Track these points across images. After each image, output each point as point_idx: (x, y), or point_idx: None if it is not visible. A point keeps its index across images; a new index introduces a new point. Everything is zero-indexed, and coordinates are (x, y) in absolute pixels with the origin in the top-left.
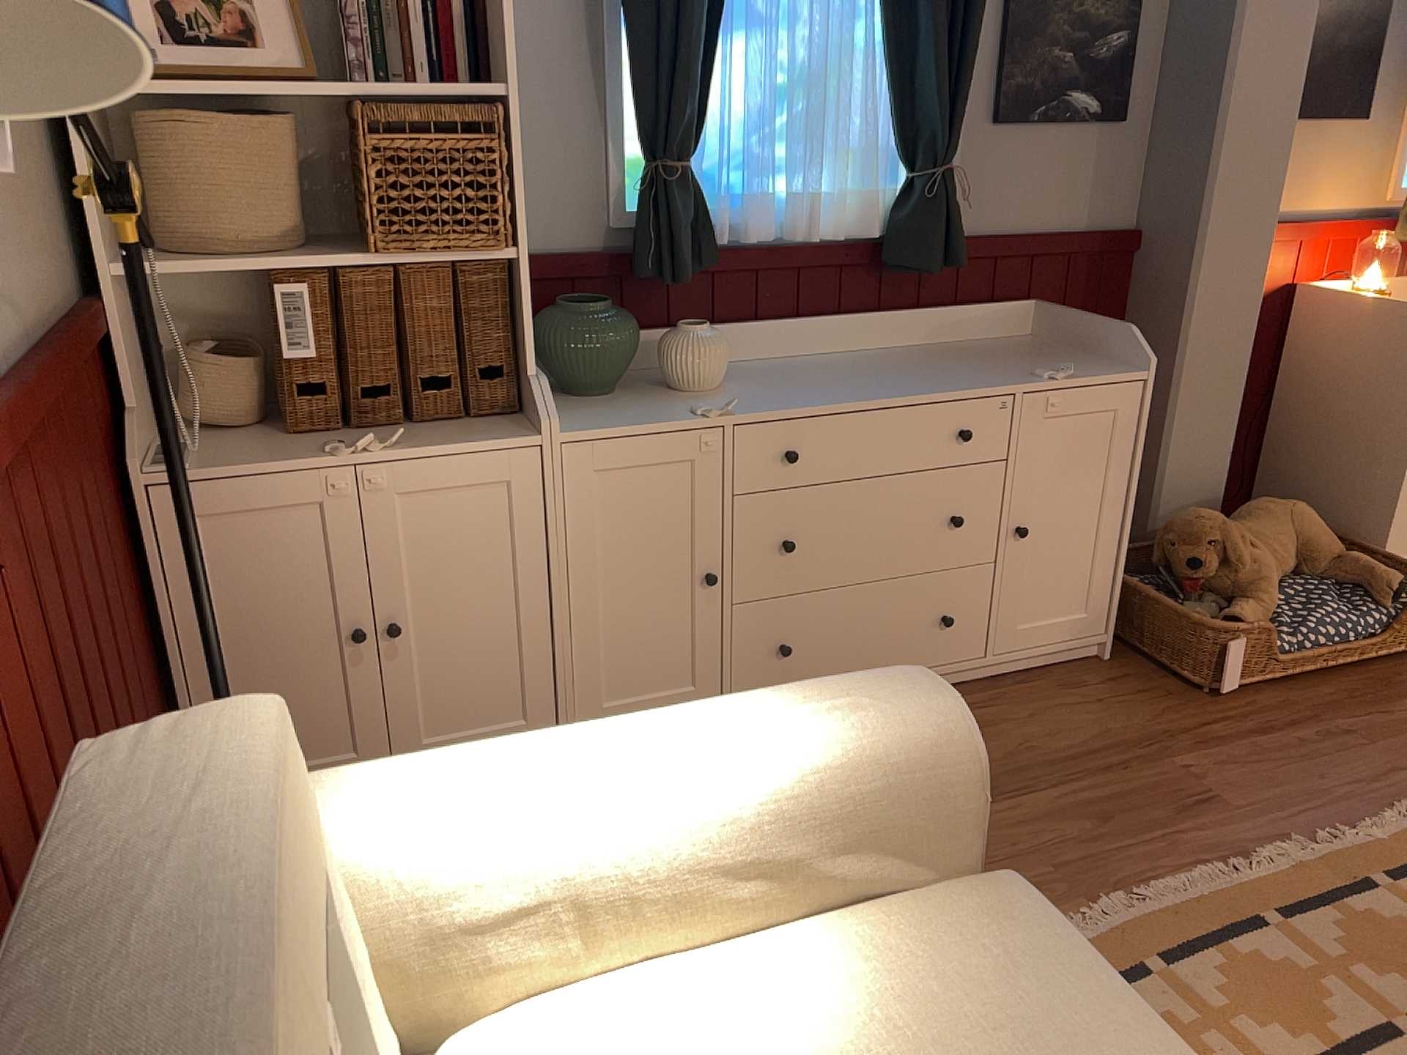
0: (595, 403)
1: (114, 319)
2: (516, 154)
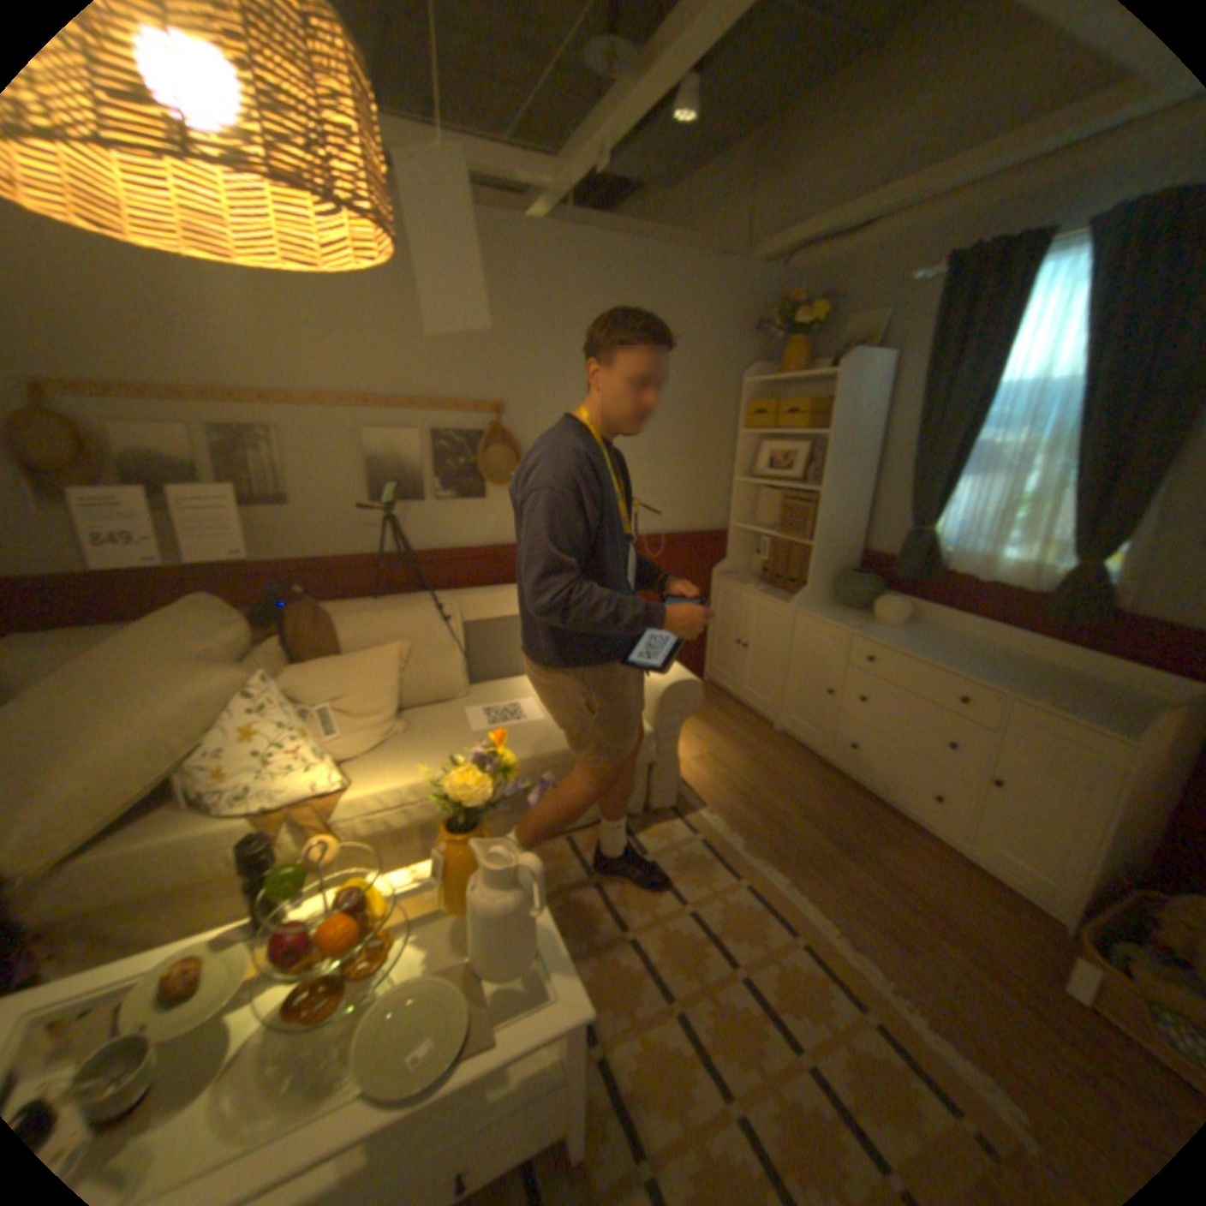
0: (841, 610)
1: (730, 535)
2: (820, 511)
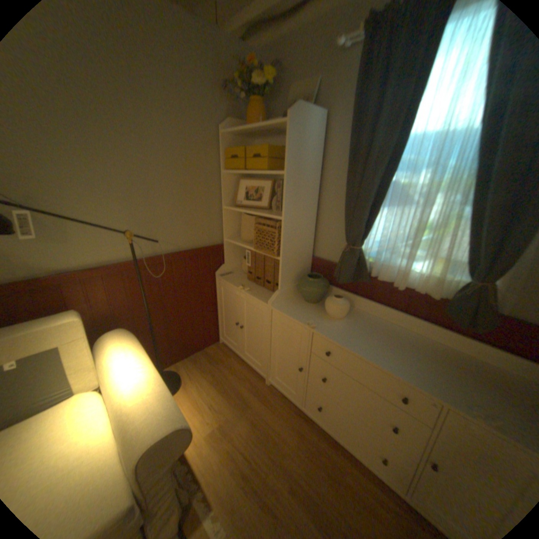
0: (303, 304)
1: (225, 247)
2: (283, 234)
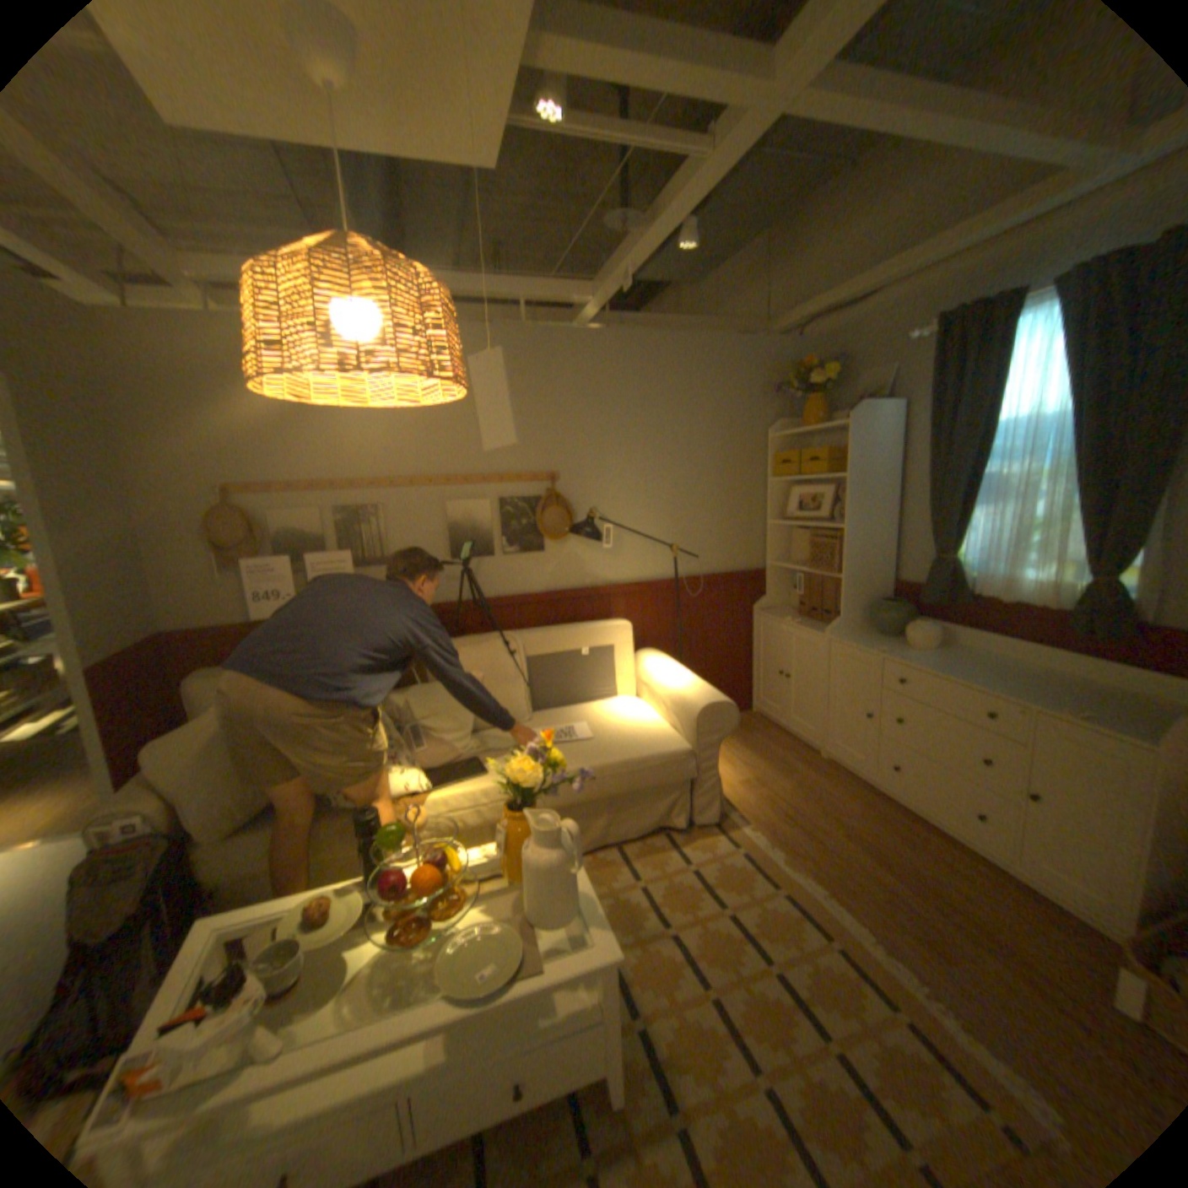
0: (875, 637)
1: (767, 573)
2: (844, 546)
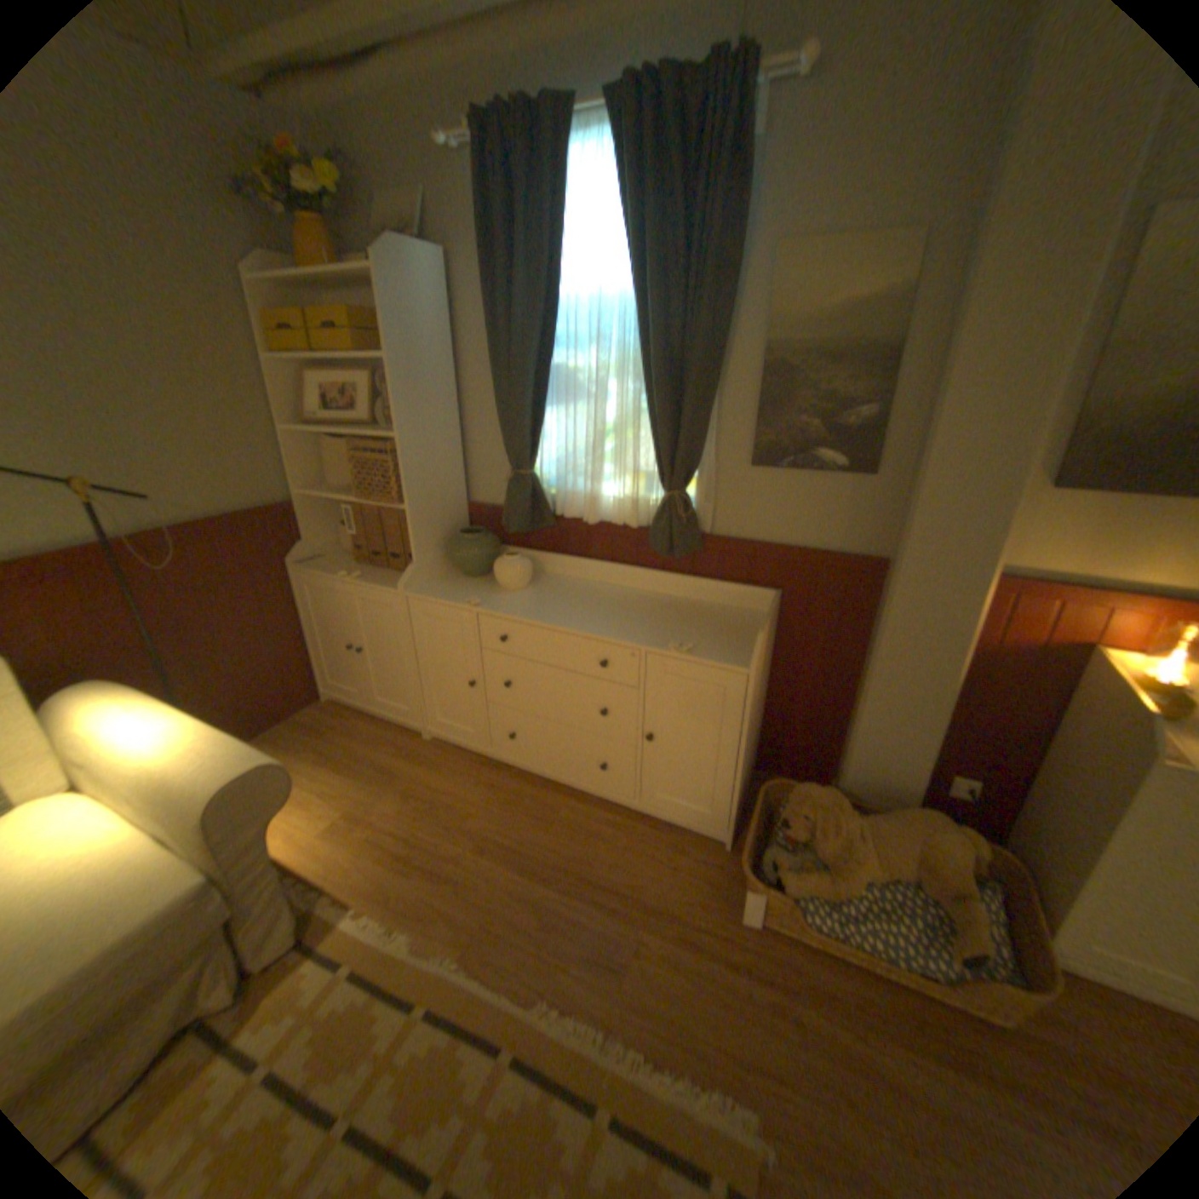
0: (461, 581)
1: (297, 507)
2: (402, 464)
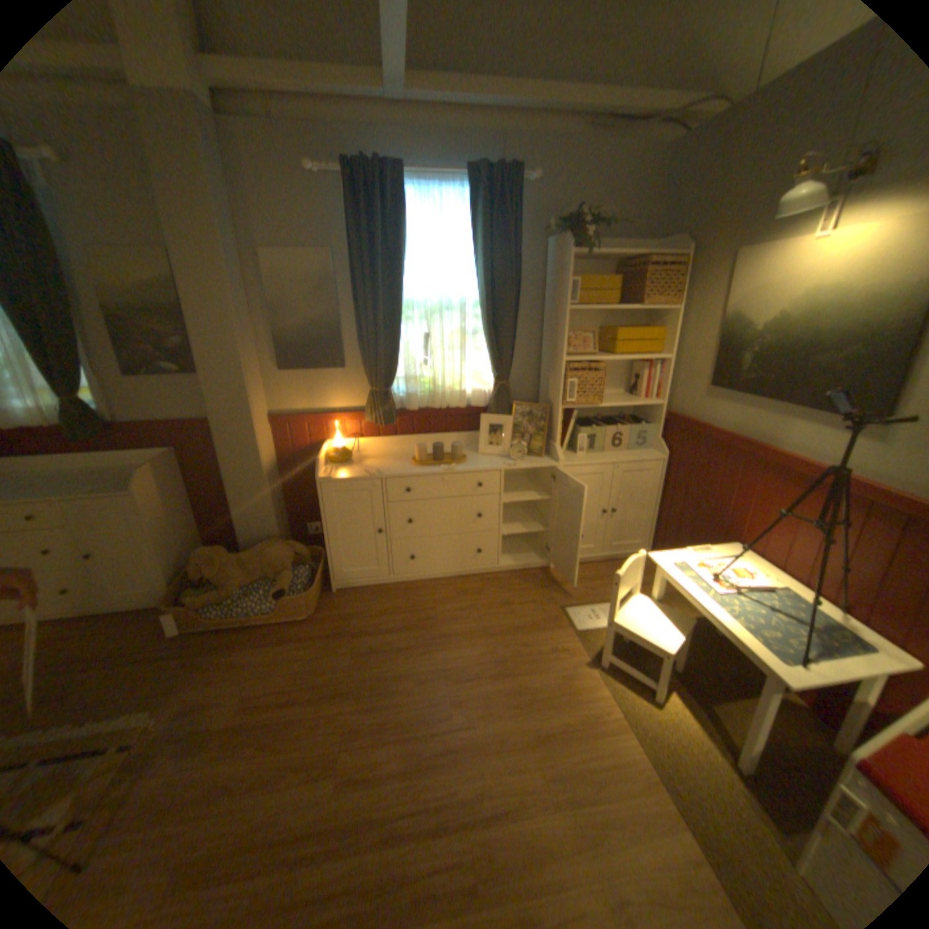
0: None
1: None
2: None
